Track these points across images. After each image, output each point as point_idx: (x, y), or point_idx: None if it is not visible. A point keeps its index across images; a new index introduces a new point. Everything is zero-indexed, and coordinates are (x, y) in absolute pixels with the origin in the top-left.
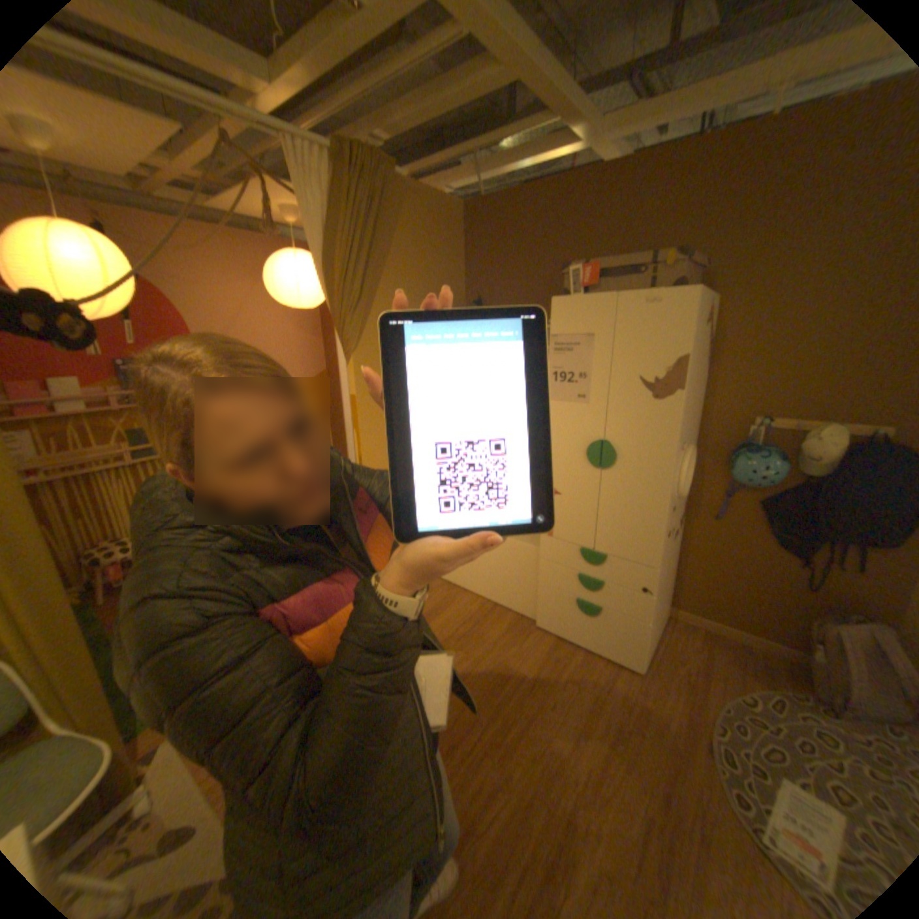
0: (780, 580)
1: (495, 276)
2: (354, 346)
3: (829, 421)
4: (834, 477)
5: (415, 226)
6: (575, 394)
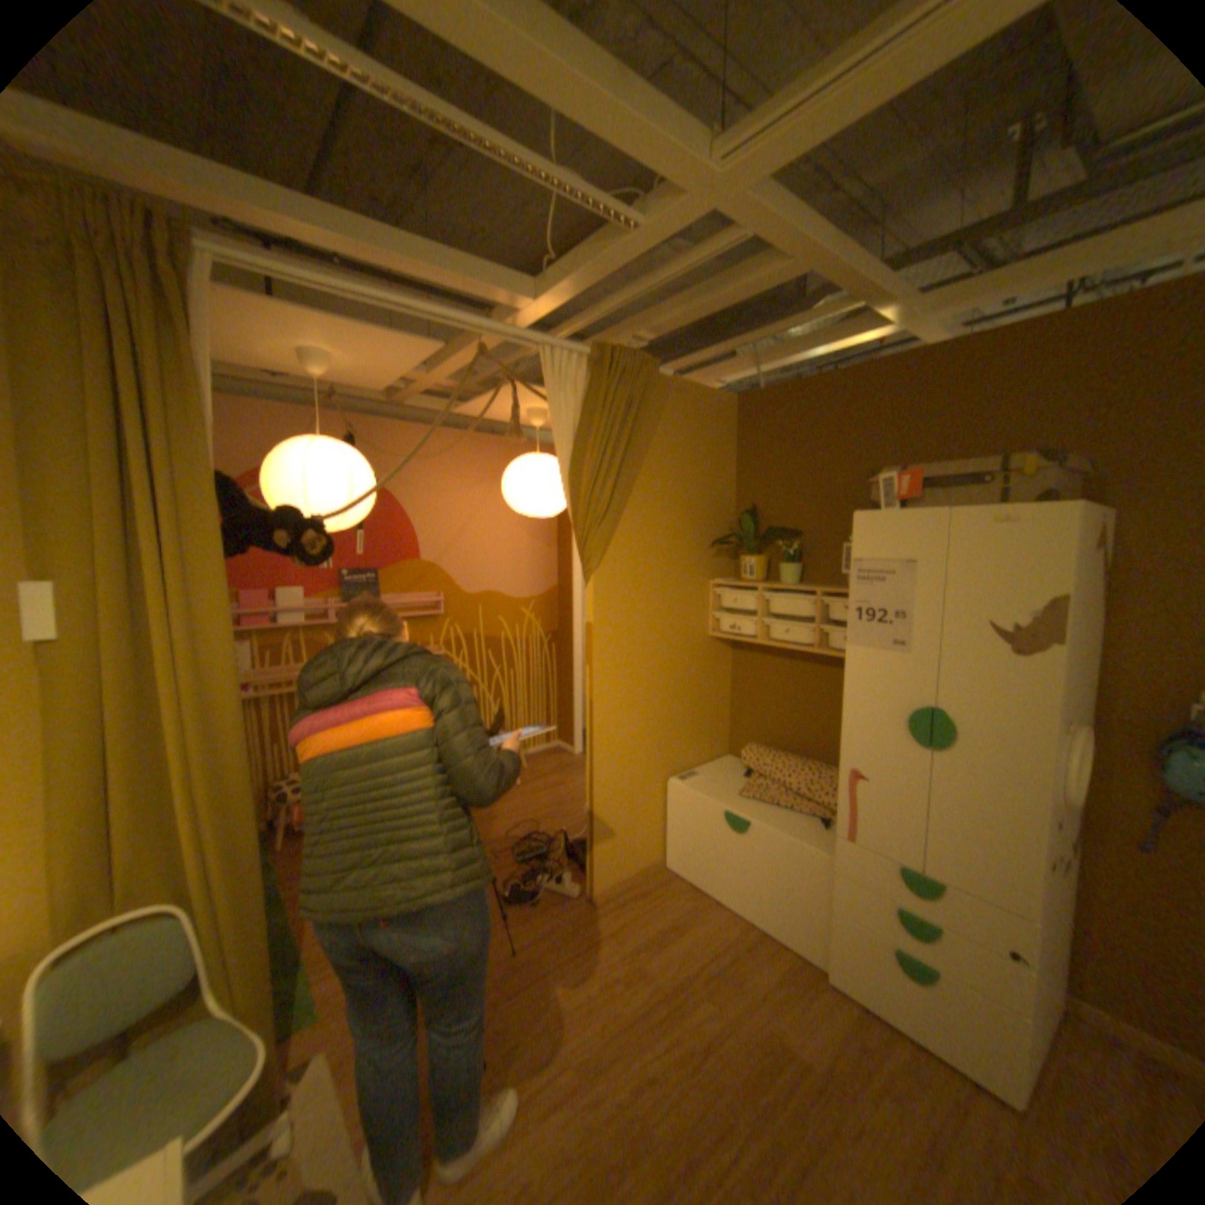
0: None
1: (775, 481)
2: (596, 564)
3: None
4: None
5: (678, 427)
6: (889, 640)
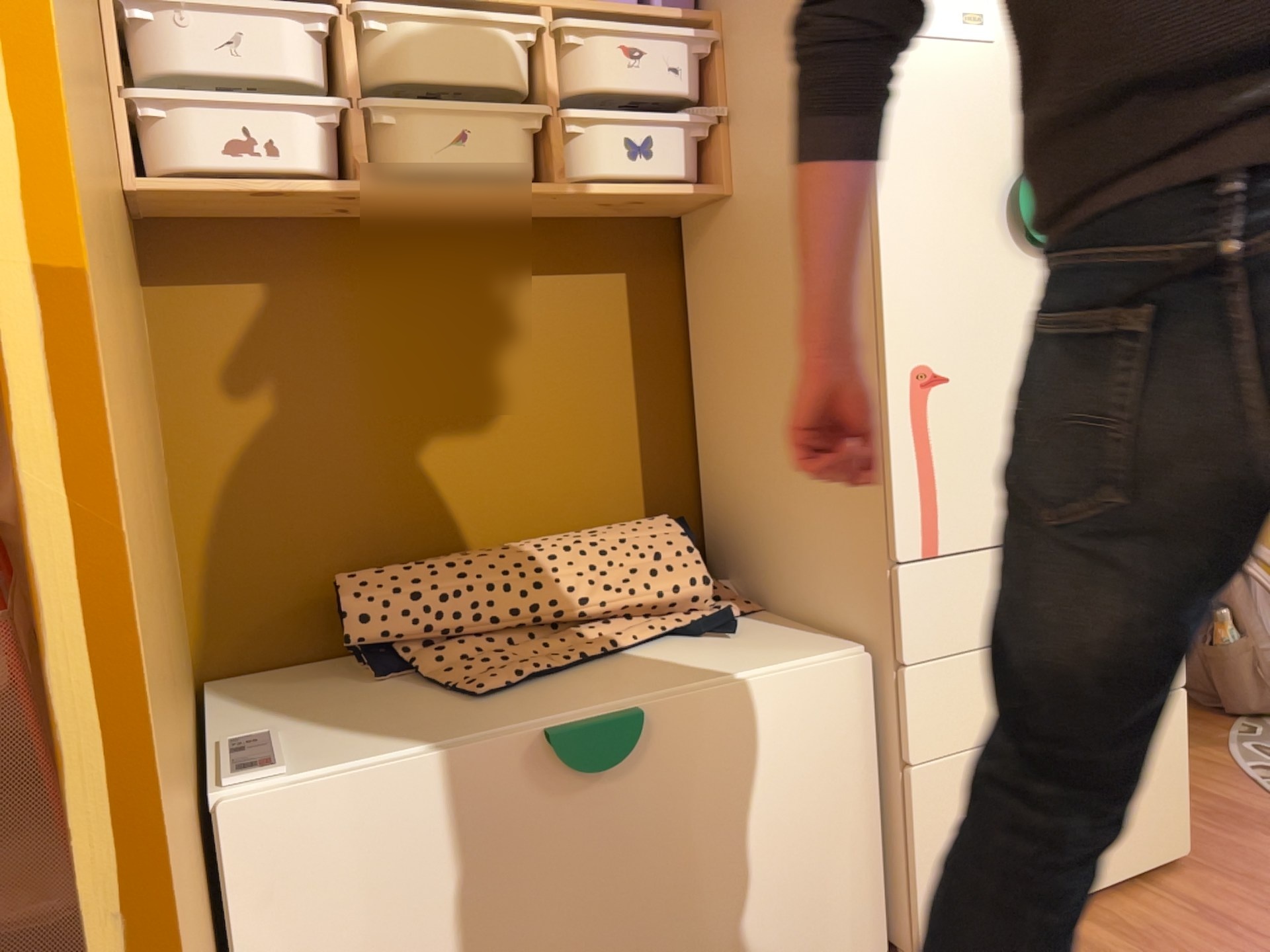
0: None
1: None
2: None
3: None
4: None
5: None
6: (959, 12)
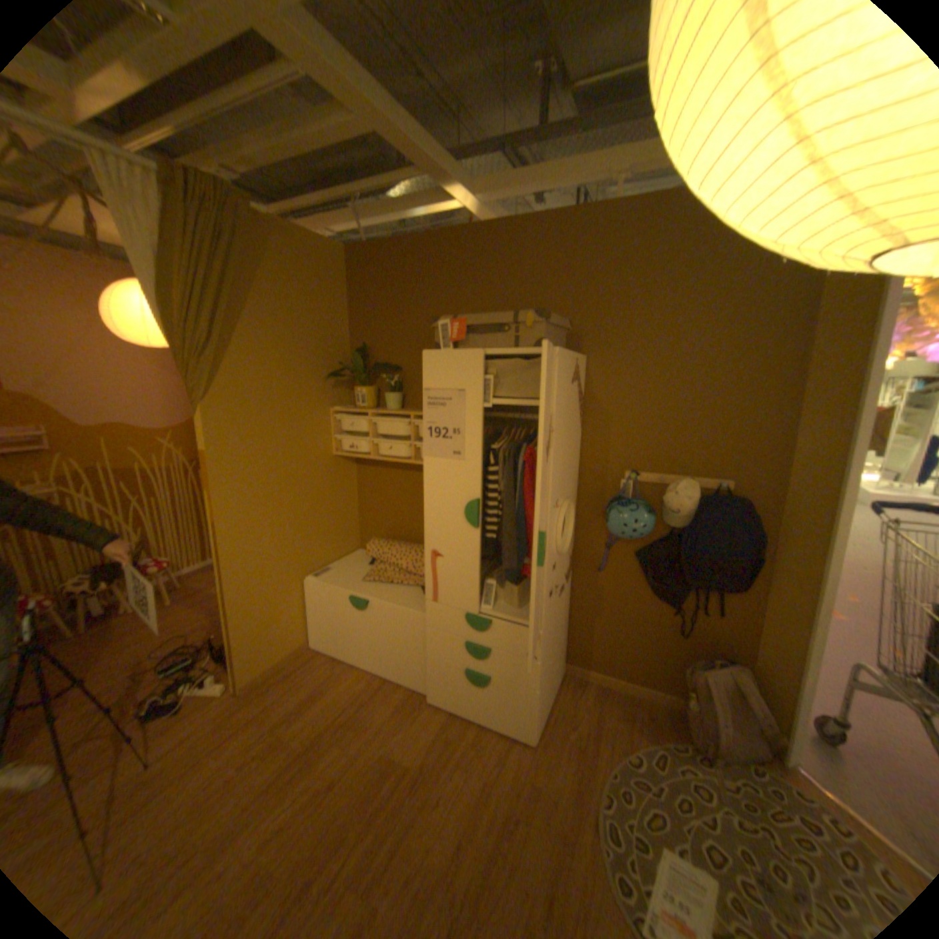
0: (657, 628)
1: (379, 324)
2: (203, 394)
3: (684, 475)
4: (691, 528)
5: (285, 267)
6: (451, 451)
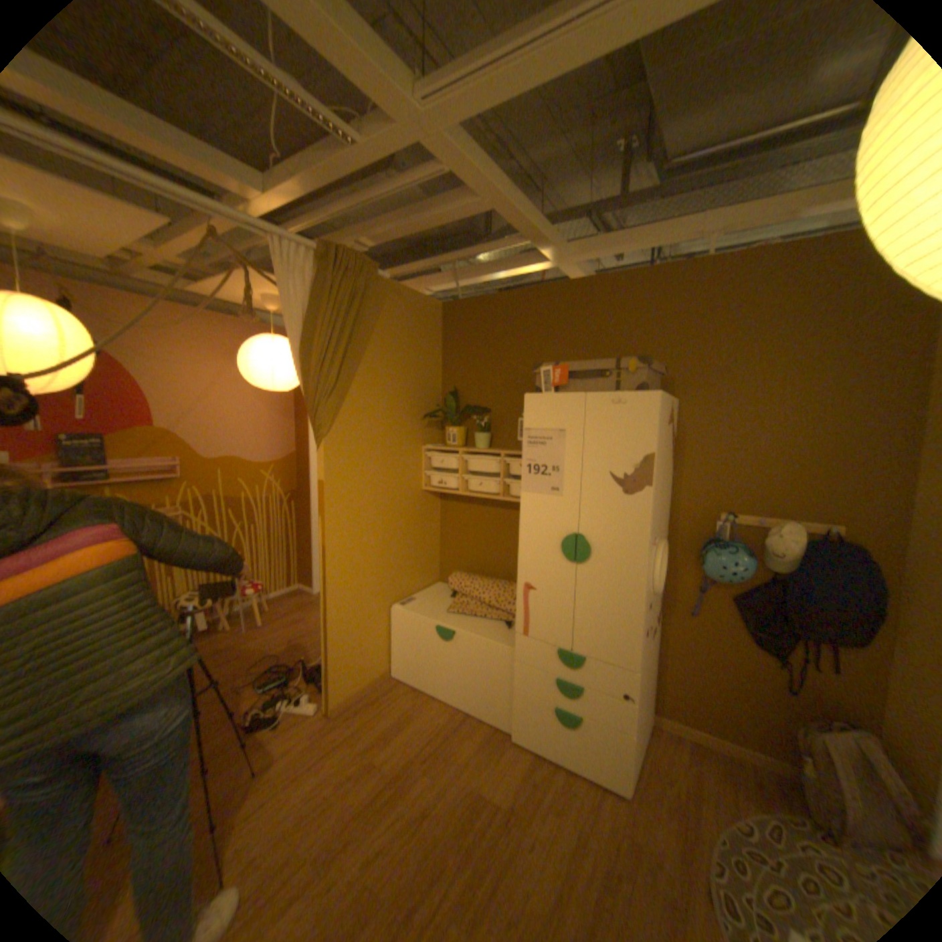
0: (760, 682)
1: (470, 371)
2: (326, 431)
3: (787, 519)
4: (798, 574)
5: (395, 322)
6: (549, 487)
